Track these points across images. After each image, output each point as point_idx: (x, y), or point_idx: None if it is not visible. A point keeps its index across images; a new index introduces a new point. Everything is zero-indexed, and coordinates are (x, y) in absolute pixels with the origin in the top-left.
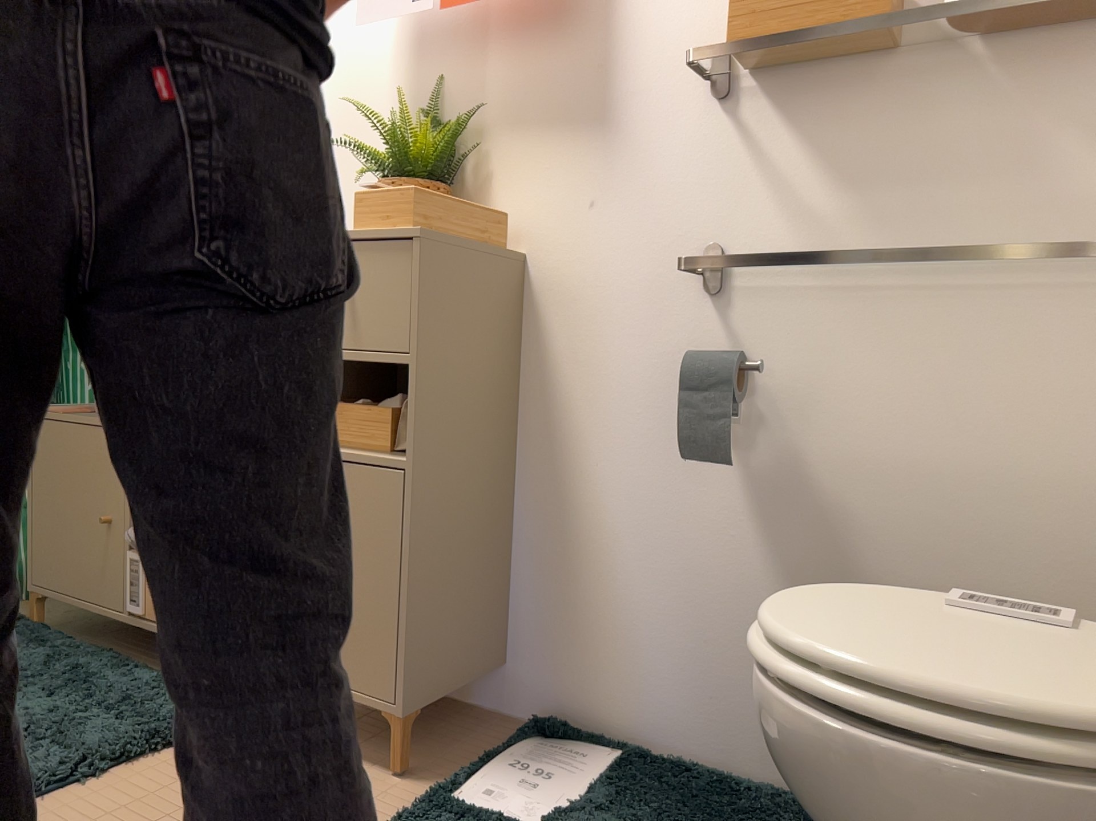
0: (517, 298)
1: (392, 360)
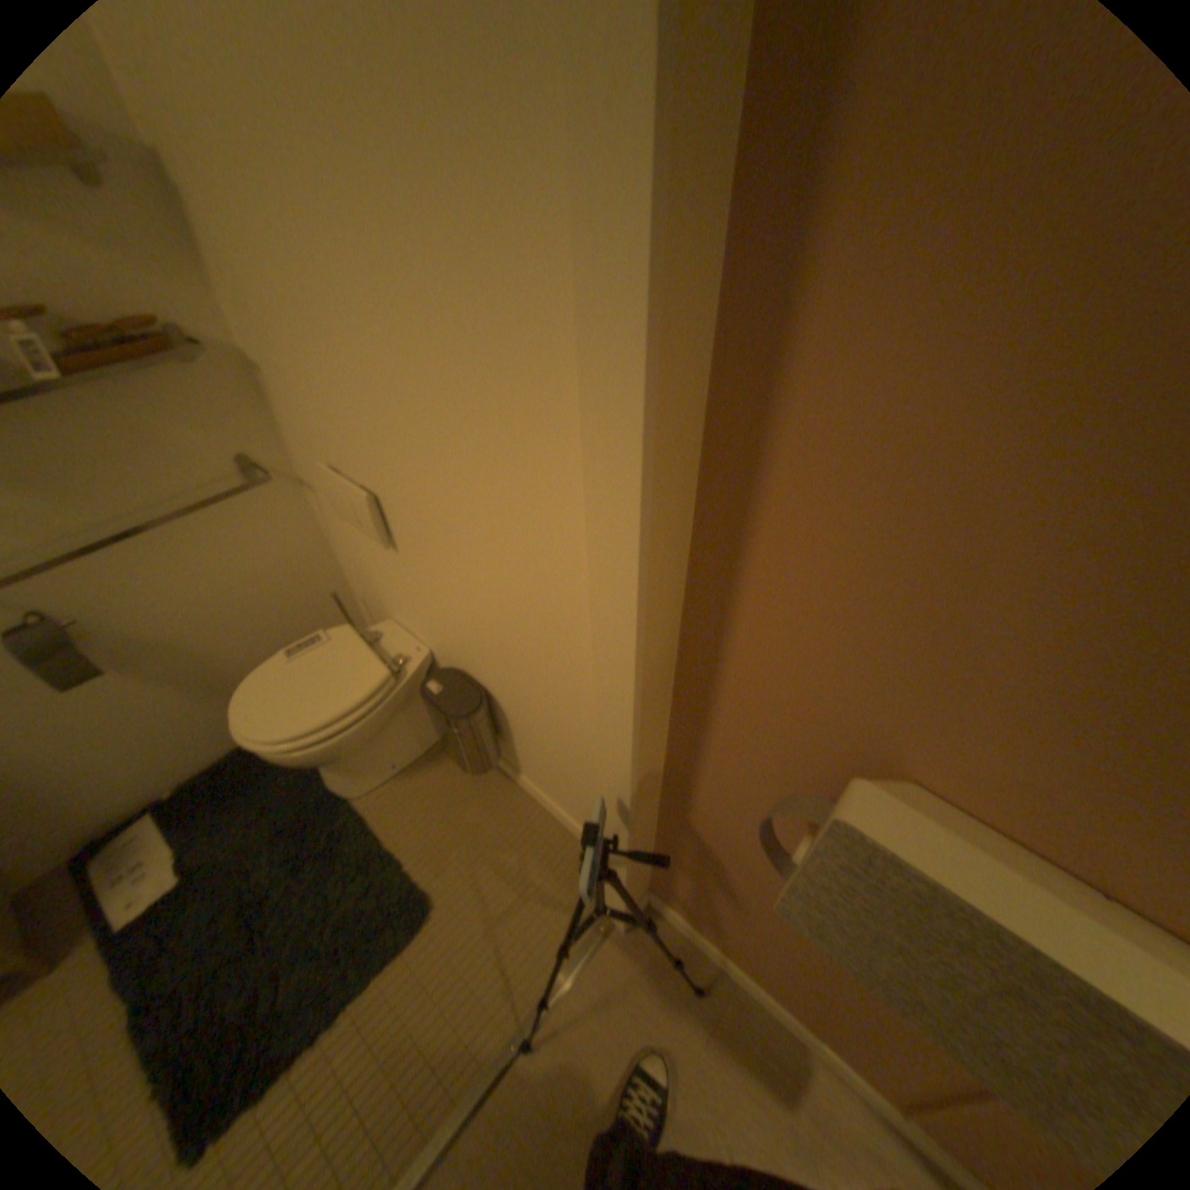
0: None
1: None
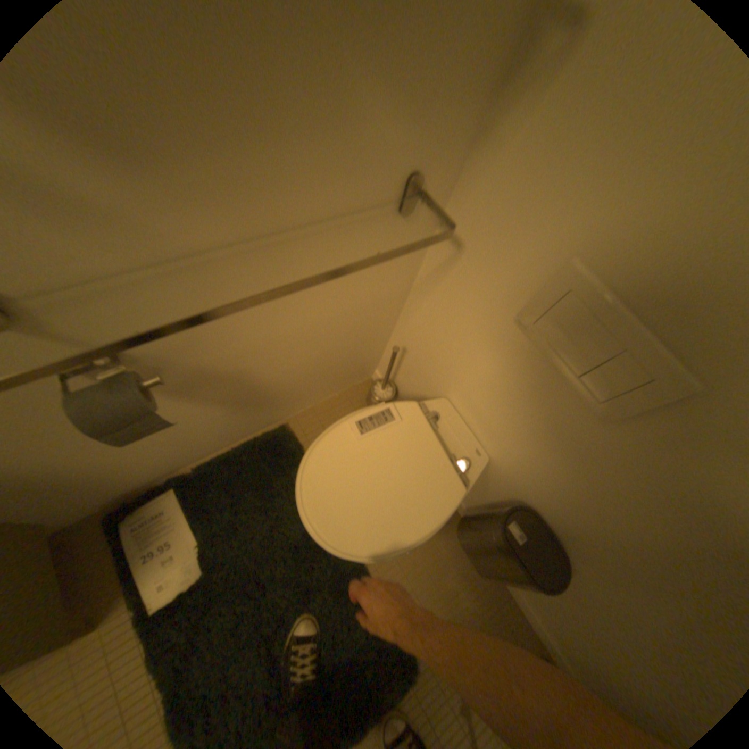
0: None
1: None
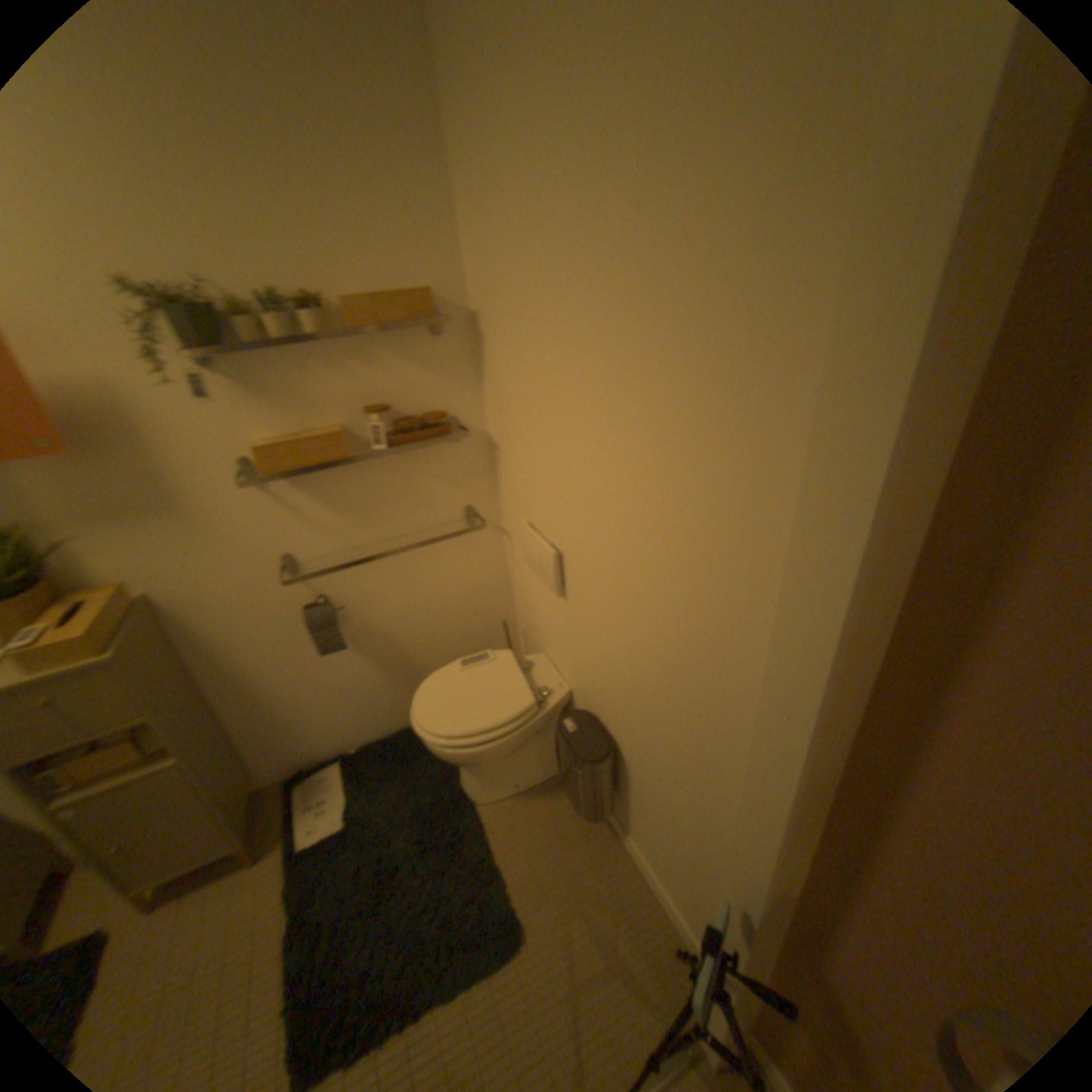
0: (150, 621)
1: (124, 729)
